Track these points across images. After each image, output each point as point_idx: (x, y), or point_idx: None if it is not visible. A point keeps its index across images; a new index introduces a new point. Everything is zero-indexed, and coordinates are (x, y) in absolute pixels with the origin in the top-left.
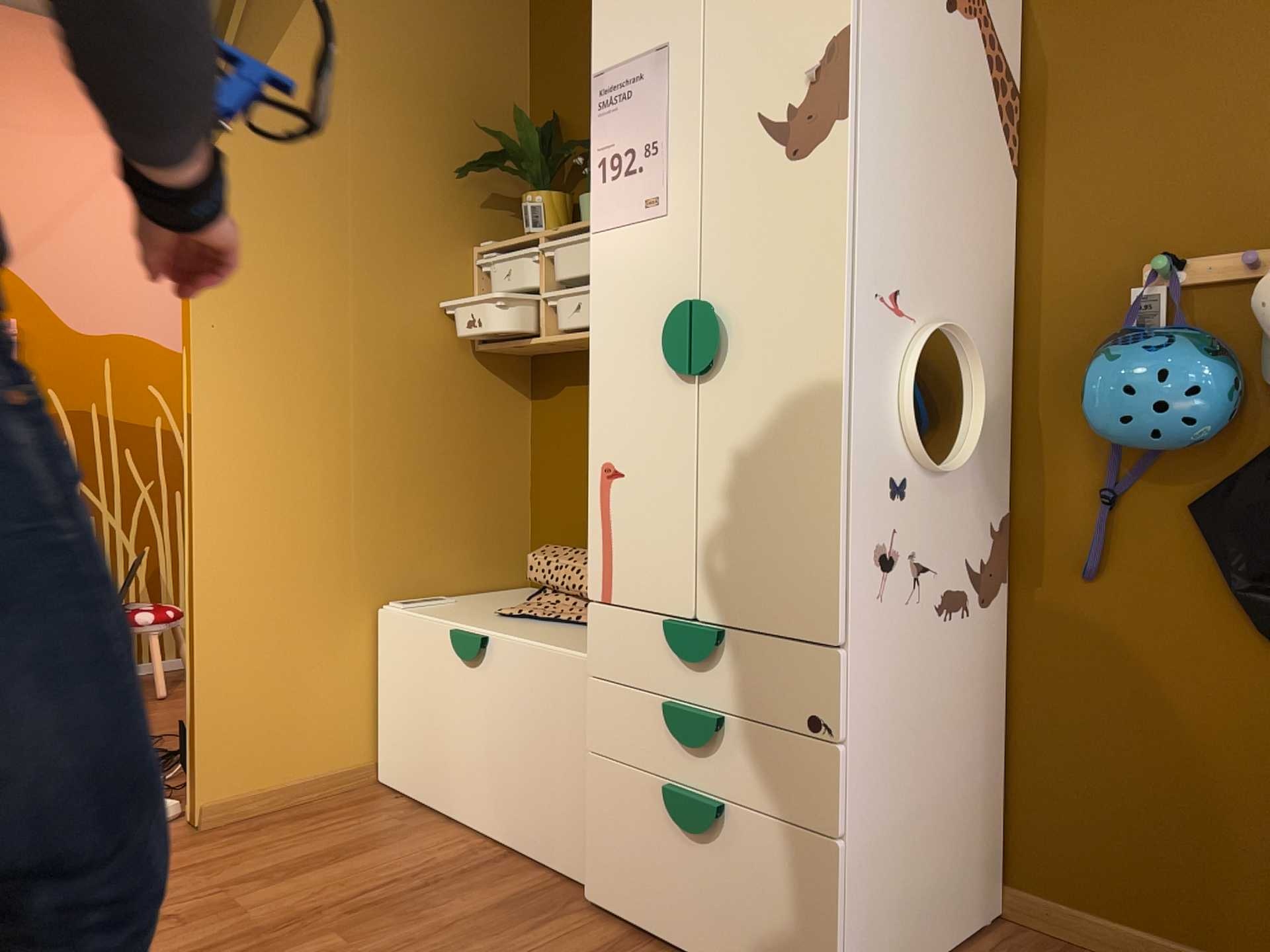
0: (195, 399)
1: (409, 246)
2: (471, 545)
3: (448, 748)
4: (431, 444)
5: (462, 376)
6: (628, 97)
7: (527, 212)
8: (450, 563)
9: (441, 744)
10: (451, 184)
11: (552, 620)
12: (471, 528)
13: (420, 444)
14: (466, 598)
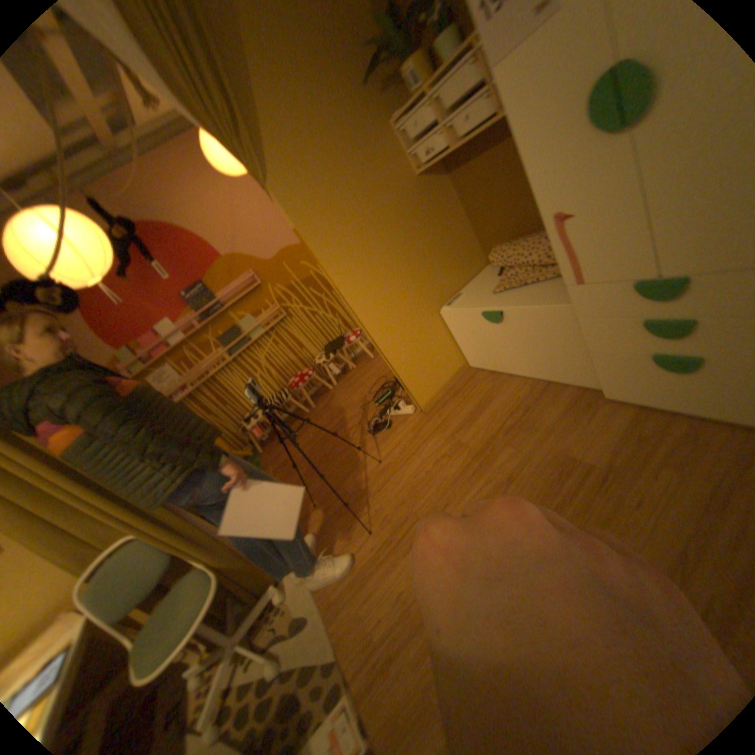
0: (333, 280)
1: (363, 144)
2: (458, 262)
3: (500, 351)
4: (422, 232)
5: (418, 190)
6: None
7: (406, 77)
8: (455, 275)
9: (495, 350)
10: (361, 91)
11: (524, 284)
12: (455, 255)
13: (418, 235)
14: (469, 285)
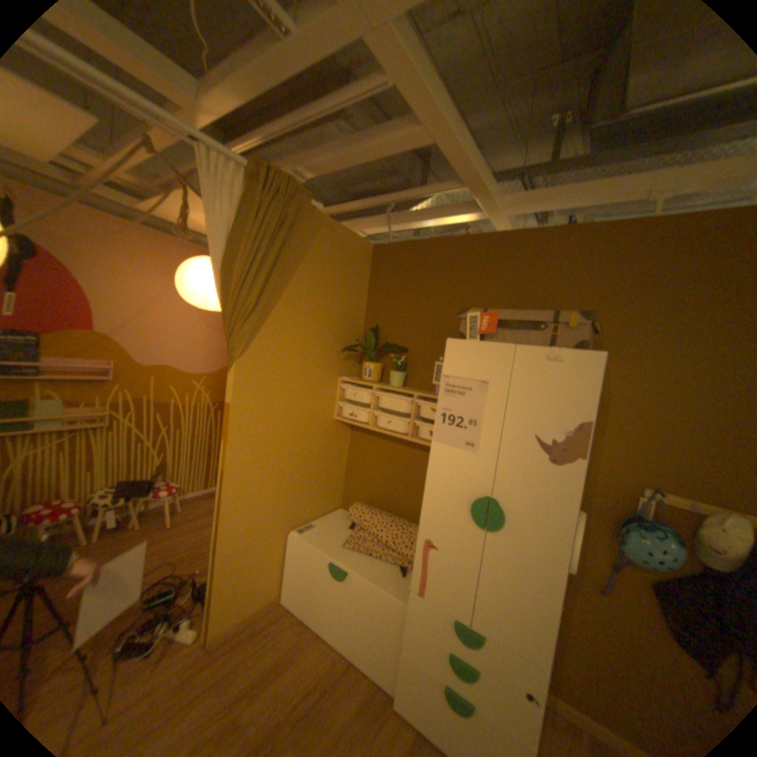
0: (225, 465)
1: (316, 381)
2: (324, 497)
3: (321, 608)
4: (314, 461)
5: (329, 430)
6: (461, 394)
7: (366, 371)
8: (316, 507)
9: (317, 605)
10: (334, 353)
11: (369, 556)
12: (324, 490)
13: (310, 462)
14: (322, 523)
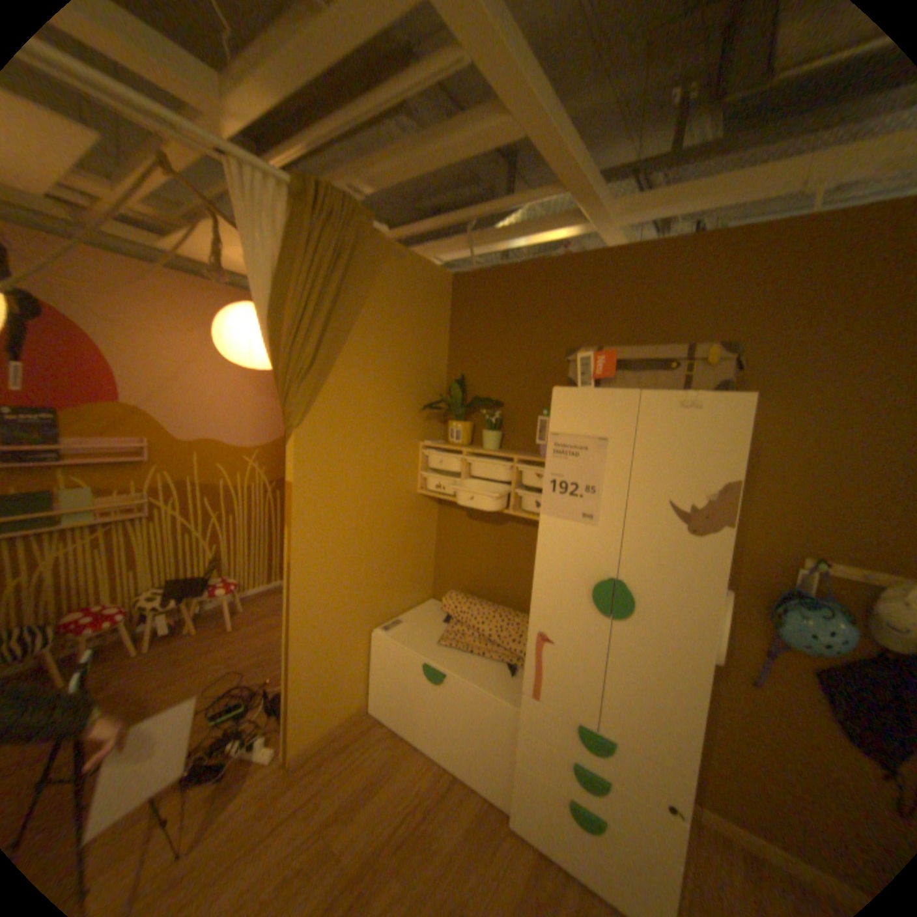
0: (292, 556)
1: (393, 449)
2: (411, 587)
3: (417, 716)
4: (397, 544)
5: (411, 507)
6: (574, 455)
7: (452, 432)
8: (402, 599)
9: (412, 713)
10: (412, 412)
11: (470, 653)
12: (411, 579)
13: (392, 546)
14: (410, 617)
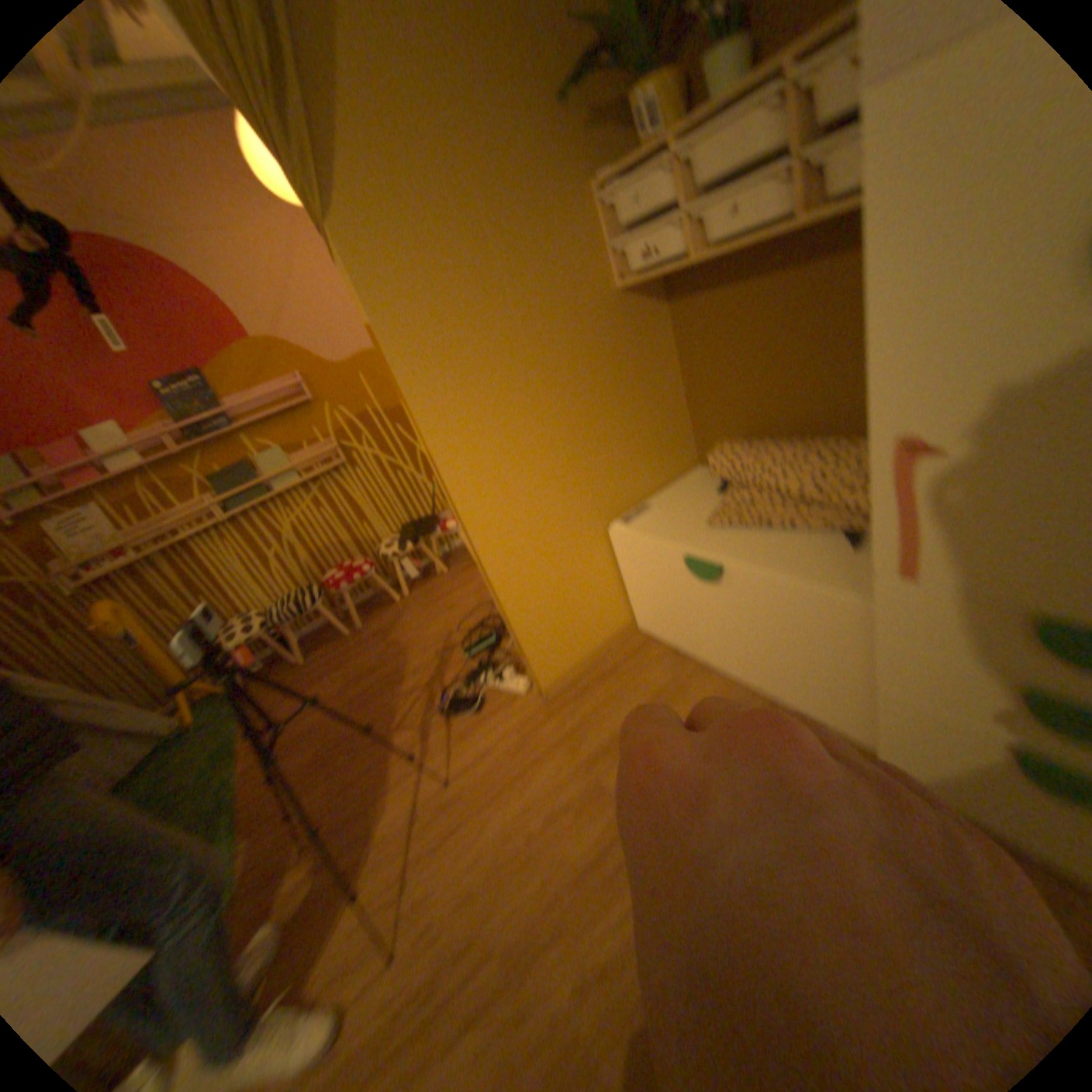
0: (426, 438)
1: (535, 205)
2: (654, 450)
3: (697, 623)
4: (605, 386)
5: (613, 315)
6: None
7: (638, 108)
8: (644, 470)
9: (689, 620)
10: (550, 110)
11: (765, 523)
12: (651, 438)
13: (598, 390)
14: (663, 493)
